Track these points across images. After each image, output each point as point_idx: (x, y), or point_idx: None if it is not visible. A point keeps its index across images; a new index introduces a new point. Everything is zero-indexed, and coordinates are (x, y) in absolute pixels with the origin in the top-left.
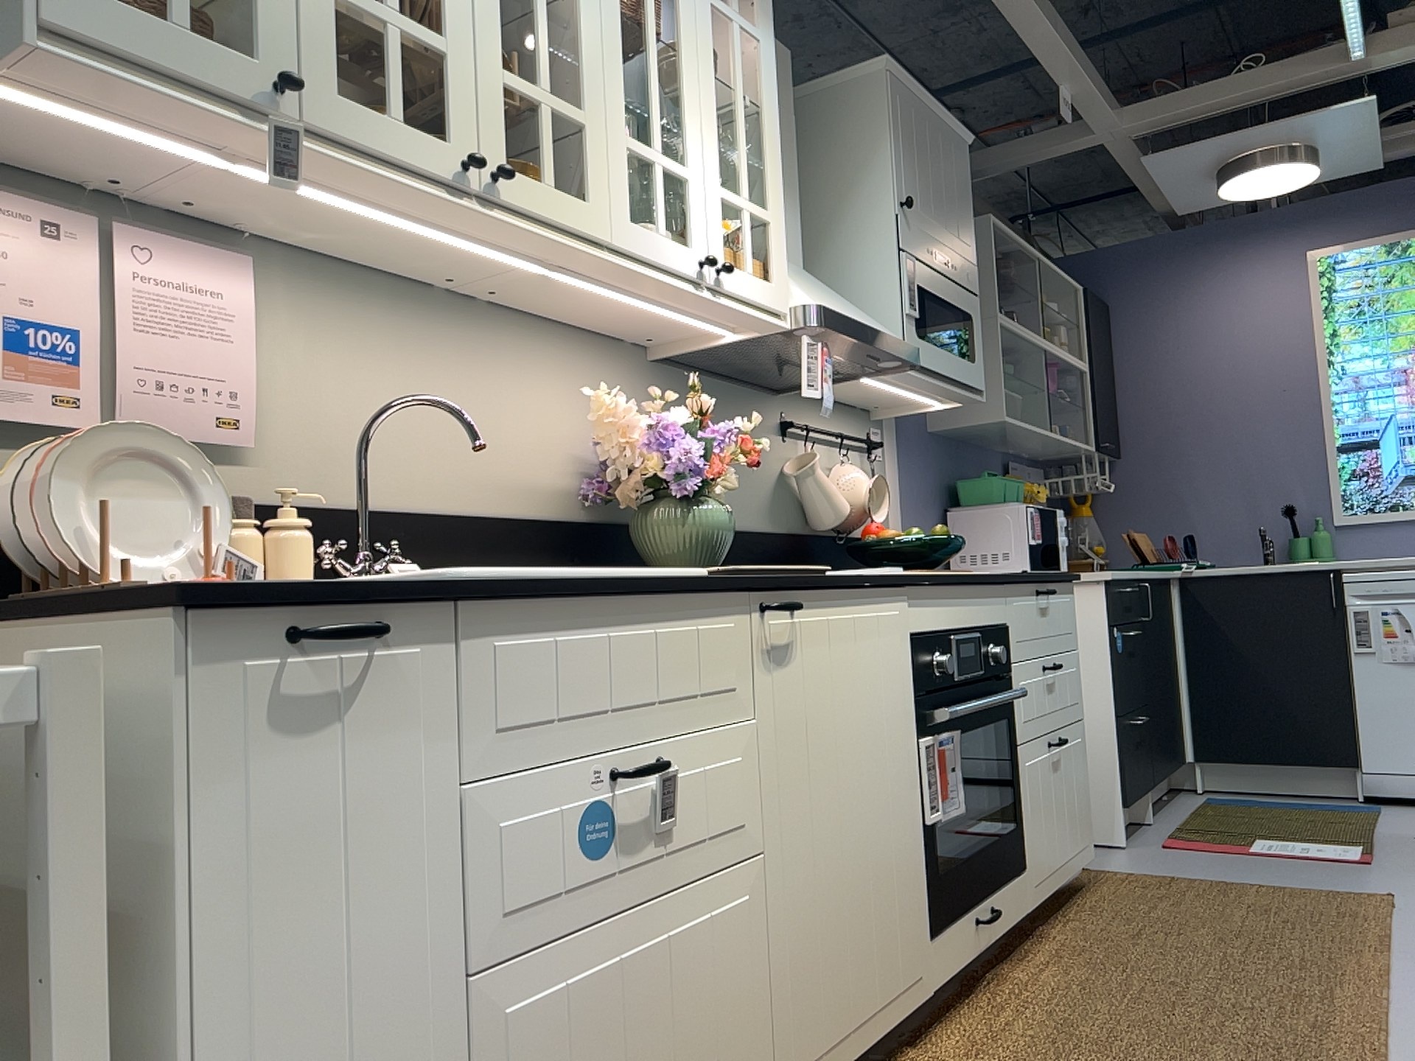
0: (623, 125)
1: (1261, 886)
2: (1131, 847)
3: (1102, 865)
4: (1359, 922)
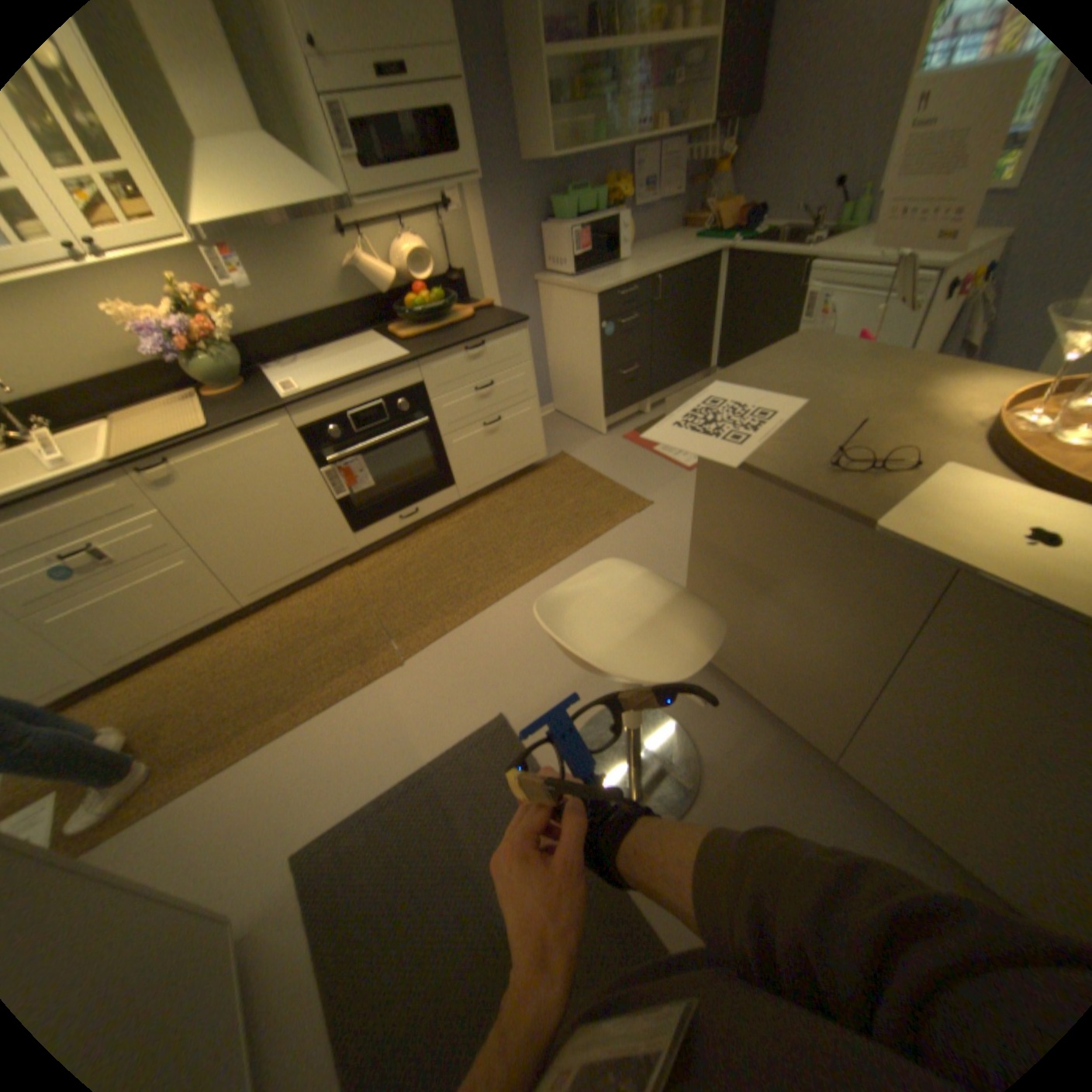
0: None
1: (607, 485)
2: (606, 437)
3: (573, 451)
4: (602, 524)
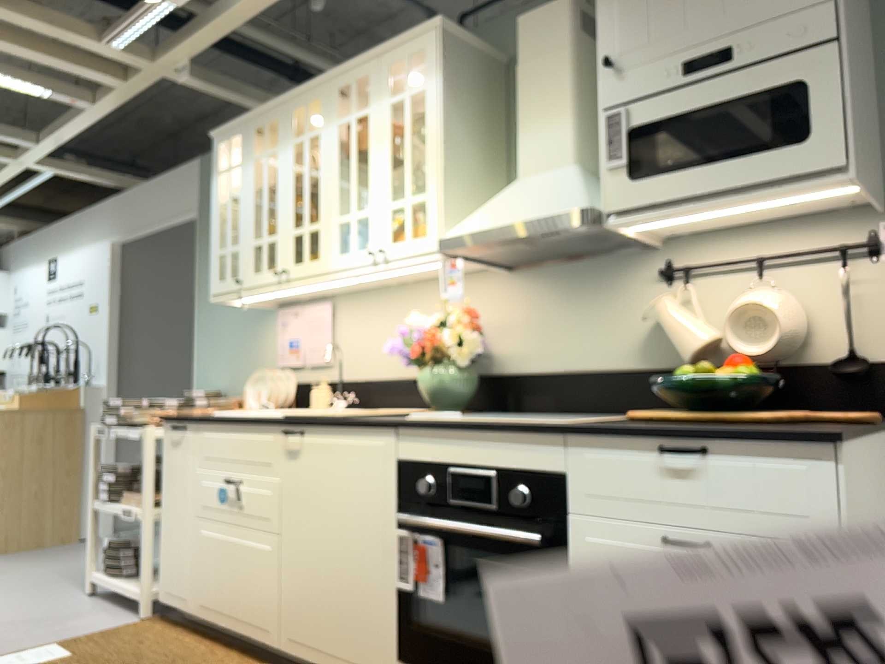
0: (335, 214)
1: None
2: None
3: None
4: None
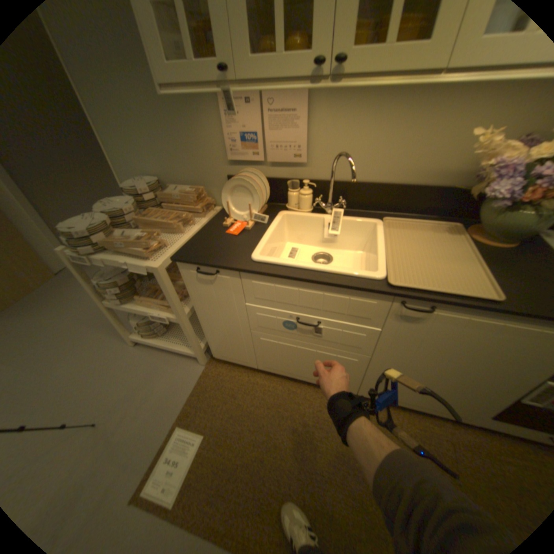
0: None
1: None
2: None
3: None
4: None
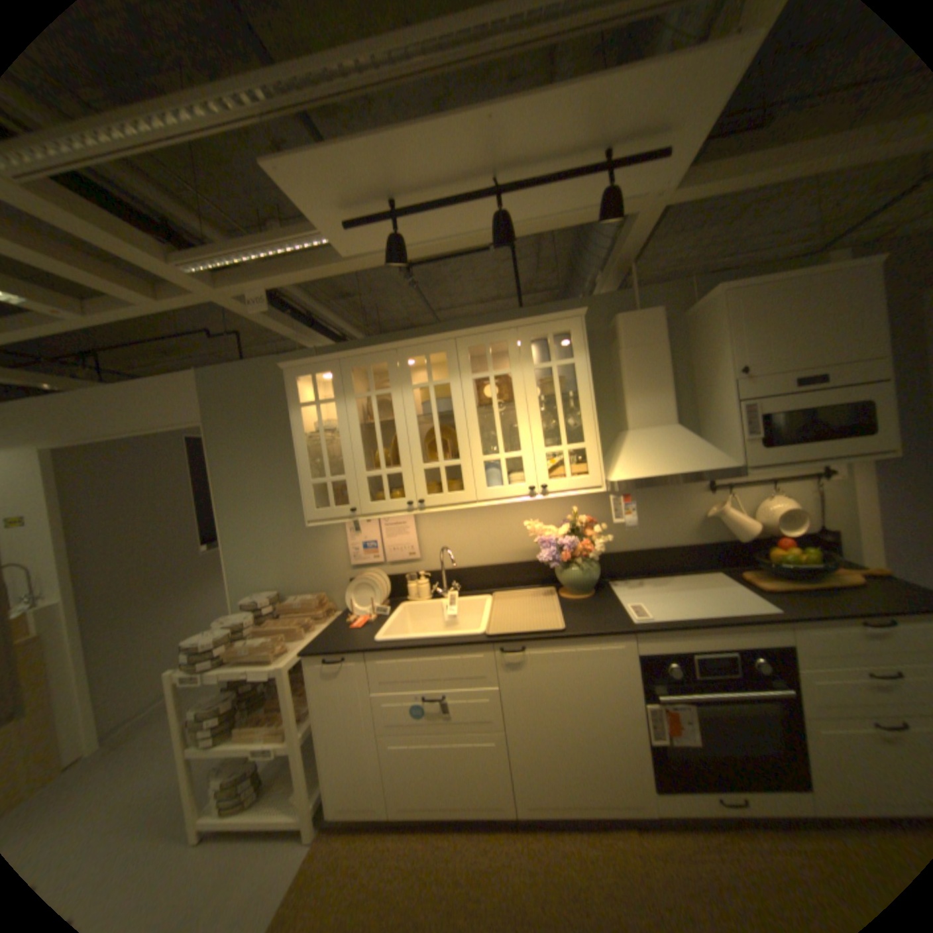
0: (480, 455)
1: None
2: None
3: None
4: None
